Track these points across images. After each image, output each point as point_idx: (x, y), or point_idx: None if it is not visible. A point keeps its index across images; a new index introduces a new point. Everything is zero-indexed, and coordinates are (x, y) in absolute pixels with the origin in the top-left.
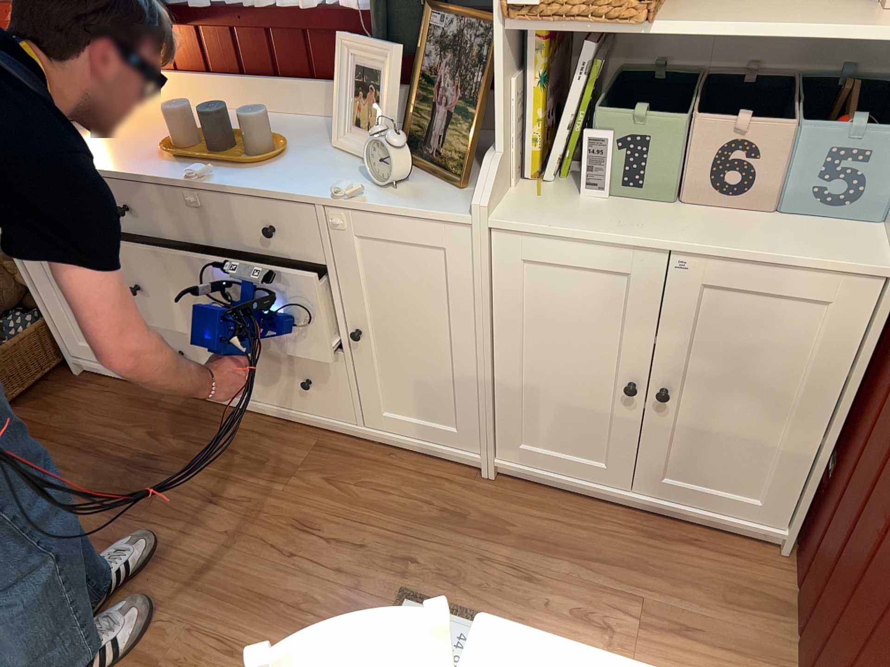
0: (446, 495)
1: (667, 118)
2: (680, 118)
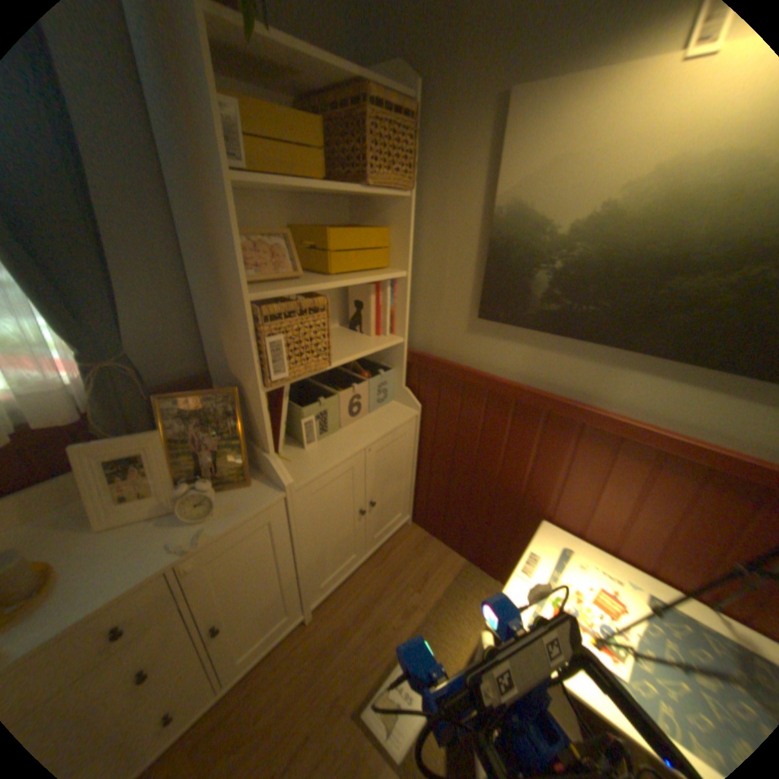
0: (305, 657)
1: (329, 395)
2: (331, 393)
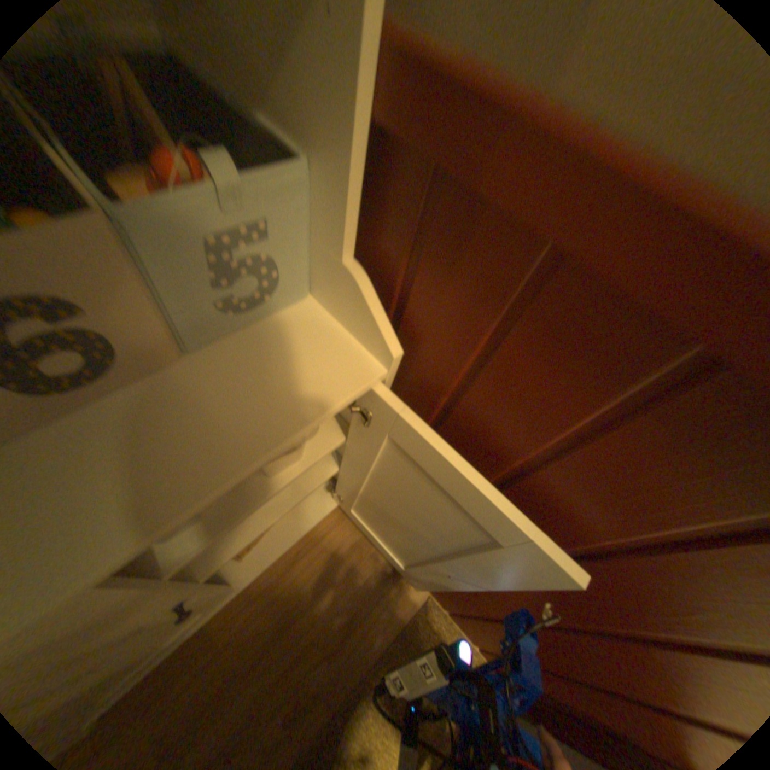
0: None
1: None
2: None
